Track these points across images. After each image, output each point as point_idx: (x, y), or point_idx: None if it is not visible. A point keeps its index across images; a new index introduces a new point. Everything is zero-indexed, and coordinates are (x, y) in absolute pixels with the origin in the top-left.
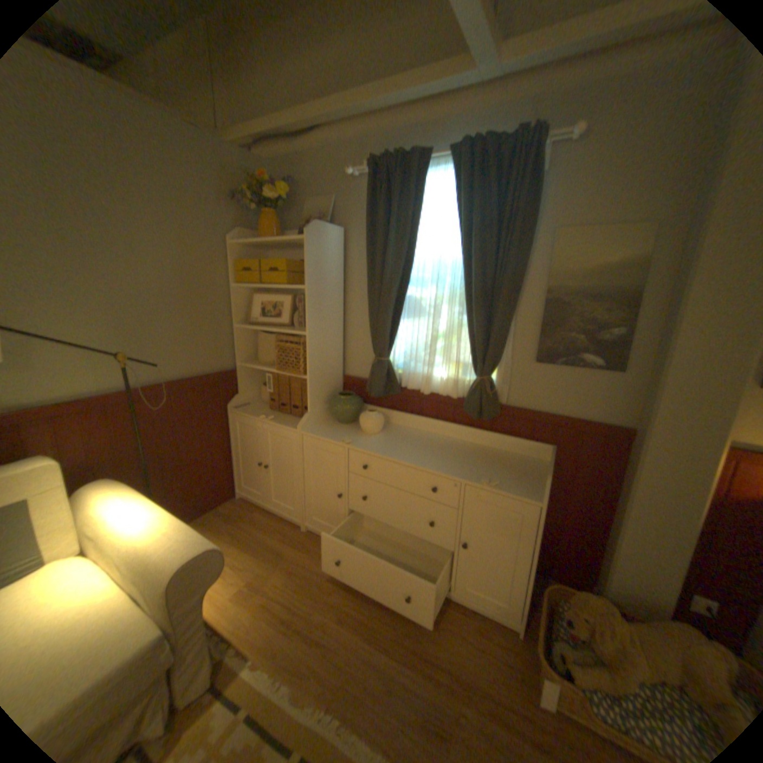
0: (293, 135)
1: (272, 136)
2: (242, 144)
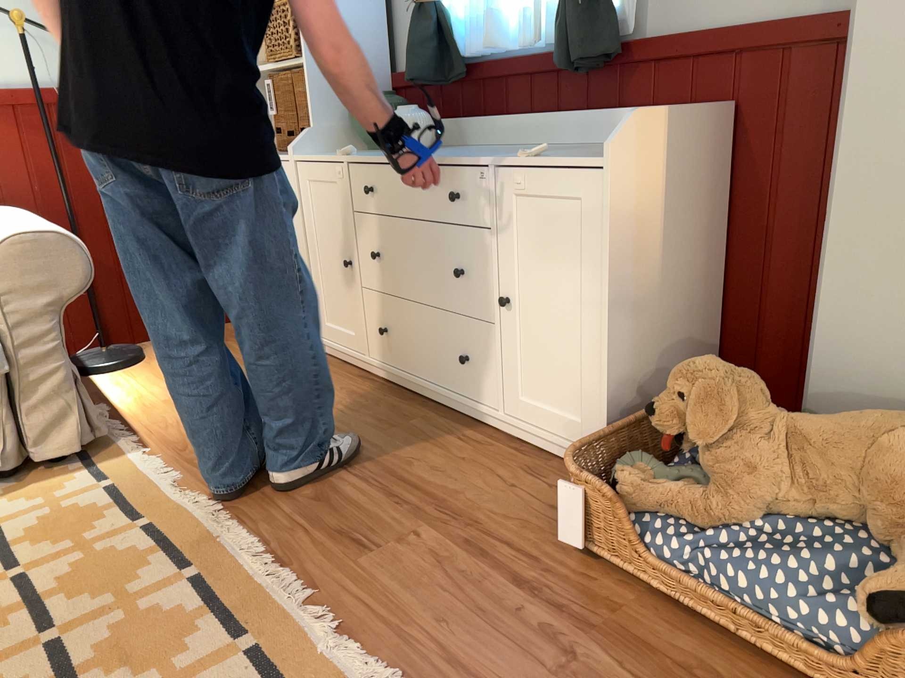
0: None
1: None
2: None
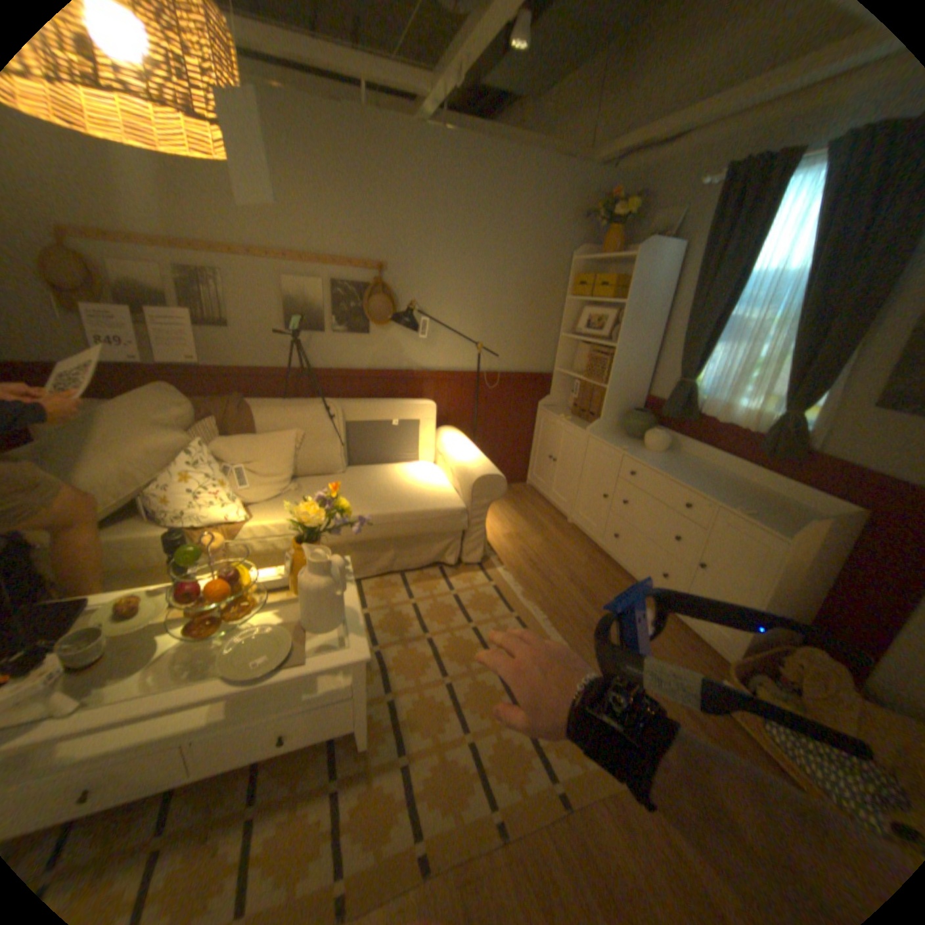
0: (663, 144)
1: (641, 149)
2: (612, 159)
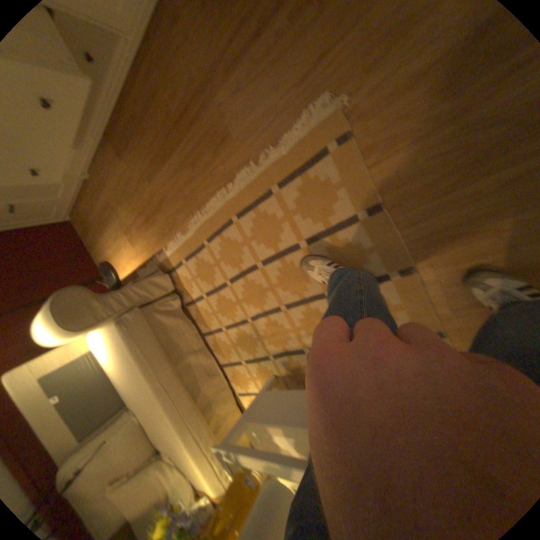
0: None
1: None
2: None
